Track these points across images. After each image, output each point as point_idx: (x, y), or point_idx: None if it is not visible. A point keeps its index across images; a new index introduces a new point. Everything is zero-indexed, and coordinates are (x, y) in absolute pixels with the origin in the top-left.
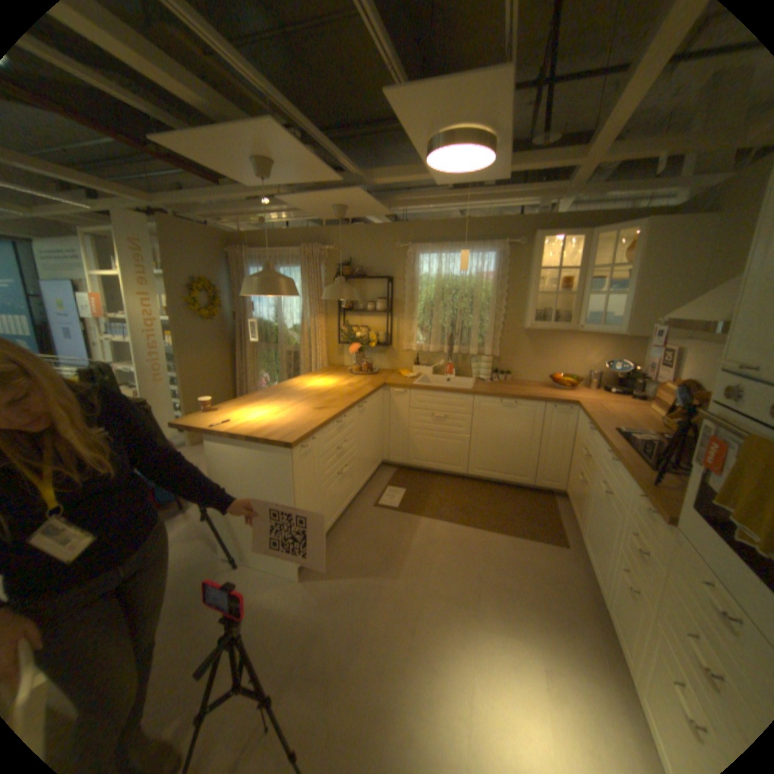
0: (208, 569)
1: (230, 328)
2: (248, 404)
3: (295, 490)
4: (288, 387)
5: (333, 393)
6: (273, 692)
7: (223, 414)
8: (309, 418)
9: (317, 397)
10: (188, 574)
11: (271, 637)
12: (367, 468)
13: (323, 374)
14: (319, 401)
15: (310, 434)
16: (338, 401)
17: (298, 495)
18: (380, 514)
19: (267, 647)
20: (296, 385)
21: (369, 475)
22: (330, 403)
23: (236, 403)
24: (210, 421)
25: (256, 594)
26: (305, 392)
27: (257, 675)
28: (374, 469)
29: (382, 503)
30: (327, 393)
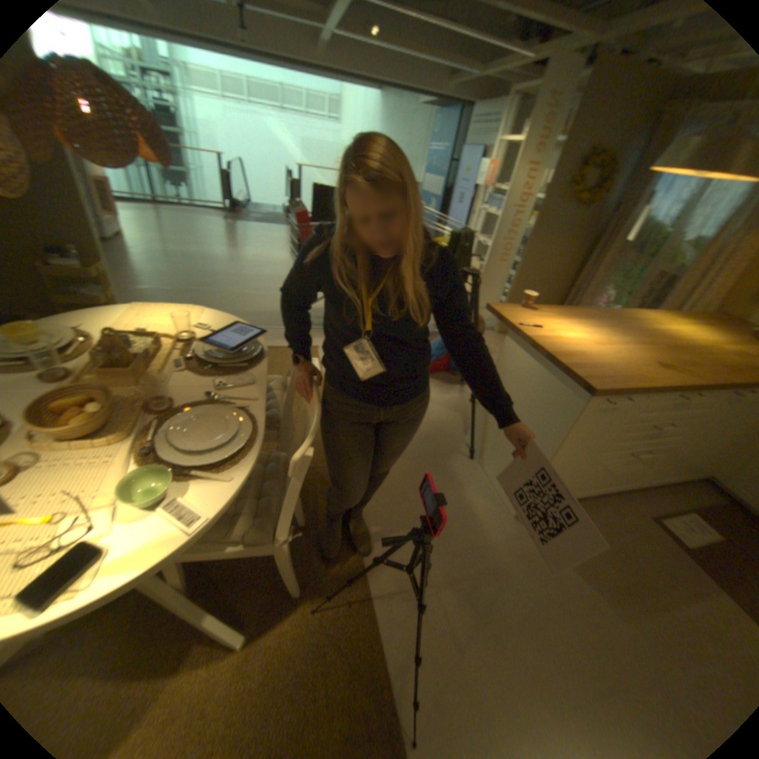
0: (454, 443)
1: (605, 223)
2: (574, 317)
3: (568, 441)
4: (636, 317)
5: (703, 353)
6: (442, 580)
7: (541, 317)
8: (643, 370)
9: (671, 348)
10: (440, 435)
11: (466, 539)
12: (680, 472)
13: (701, 320)
14: (672, 354)
15: (631, 391)
16: (704, 369)
17: (567, 447)
18: (659, 536)
19: (458, 543)
20: (648, 320)
21: (676, 481)
22: (689, 365)
23: (560, 311)
24: (524, 319)
25: (476, 494)
26: (656, 333)
27: (440, 556)
28: (690, 479)
29: (672, 526)
30: (693, 349)
